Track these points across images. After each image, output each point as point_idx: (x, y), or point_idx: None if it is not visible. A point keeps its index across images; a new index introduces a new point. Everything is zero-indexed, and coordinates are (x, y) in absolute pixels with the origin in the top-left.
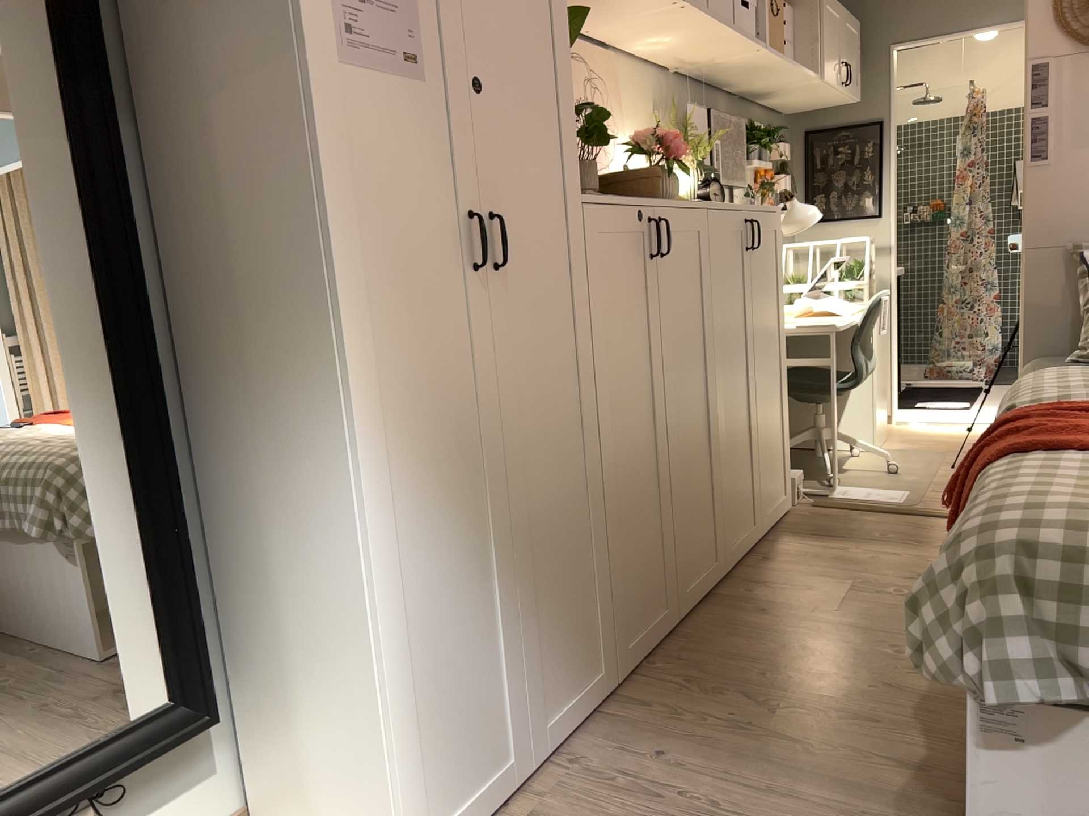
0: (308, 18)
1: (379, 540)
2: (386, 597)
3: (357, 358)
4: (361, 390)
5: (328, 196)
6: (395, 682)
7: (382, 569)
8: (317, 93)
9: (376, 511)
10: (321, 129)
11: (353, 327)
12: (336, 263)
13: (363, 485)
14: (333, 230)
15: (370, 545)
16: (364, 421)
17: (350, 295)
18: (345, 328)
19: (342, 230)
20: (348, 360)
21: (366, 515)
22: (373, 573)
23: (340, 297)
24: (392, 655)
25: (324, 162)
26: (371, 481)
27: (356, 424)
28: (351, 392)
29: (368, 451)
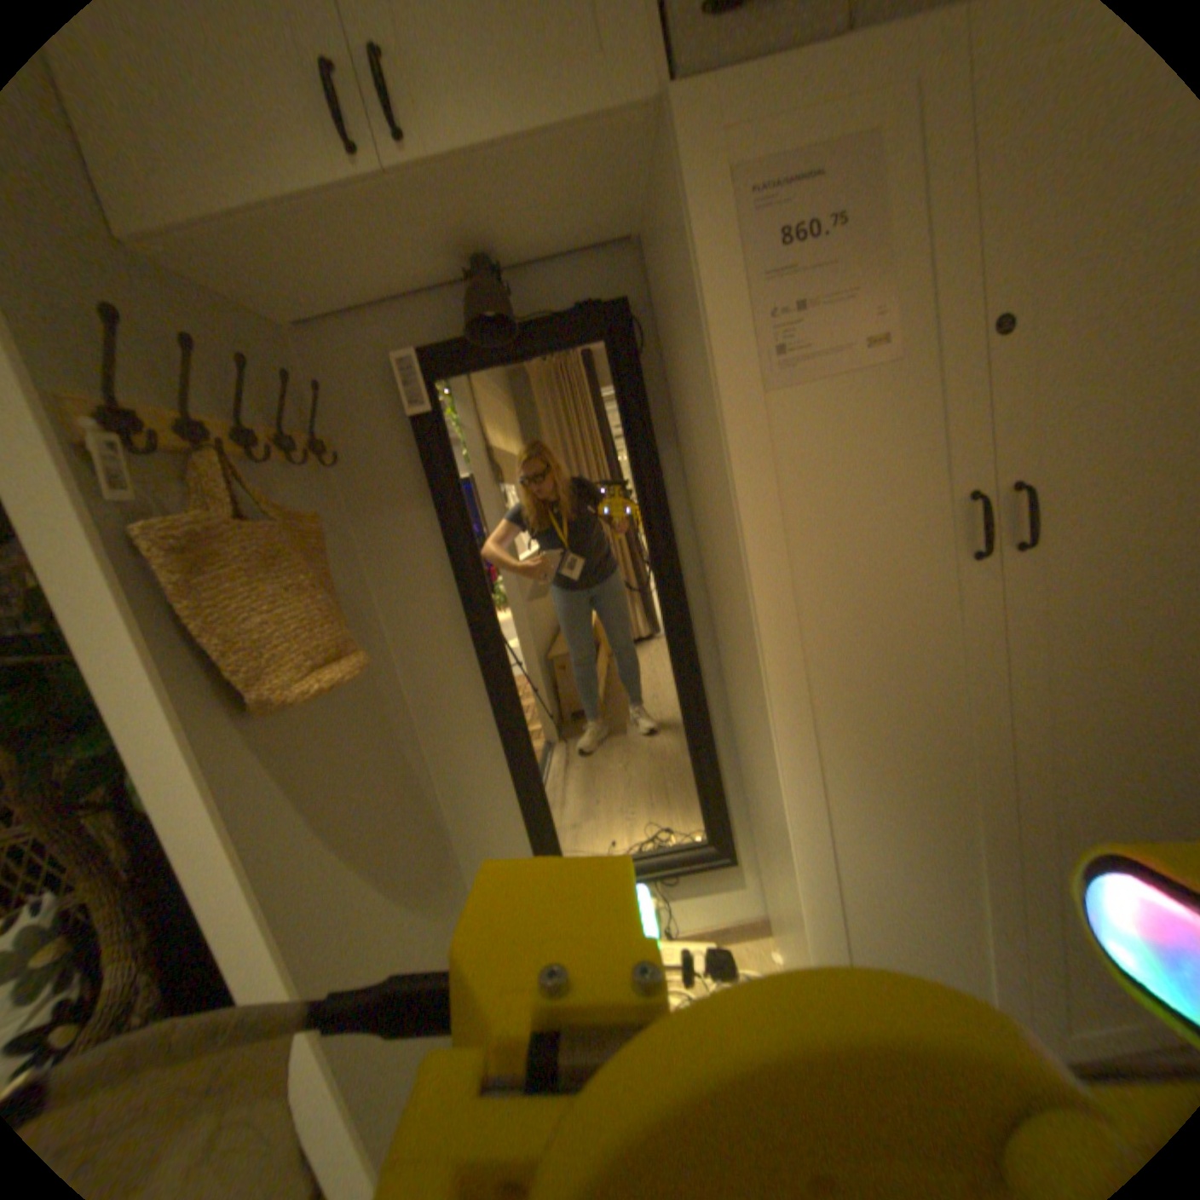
0: (717, 366)
1: (805, 831)
2: (813, 878)
3: (781, 677)
4: (785, 704)
5: (744, 534)
6: (823, 945)
7: (809, 855)
8: (729, 437)
9: (801, 807)
10: (735, 471)
11: (776, 649)
12: (754, 595)
13: (786, 785)
14: (749, 565)
15: (793, 834)
16: (789, 731)
17: (772, 621)
18: (764, 652)
19: (762, 562)
20: (768, 680)
21: (790, 810)
22: (797, 857)
23: (759, 624)
24: (820, 923)
25: (739, 503)
26: (797, 782)
27: (777, 734)
28: (773, 707)
29: (793, 757)
